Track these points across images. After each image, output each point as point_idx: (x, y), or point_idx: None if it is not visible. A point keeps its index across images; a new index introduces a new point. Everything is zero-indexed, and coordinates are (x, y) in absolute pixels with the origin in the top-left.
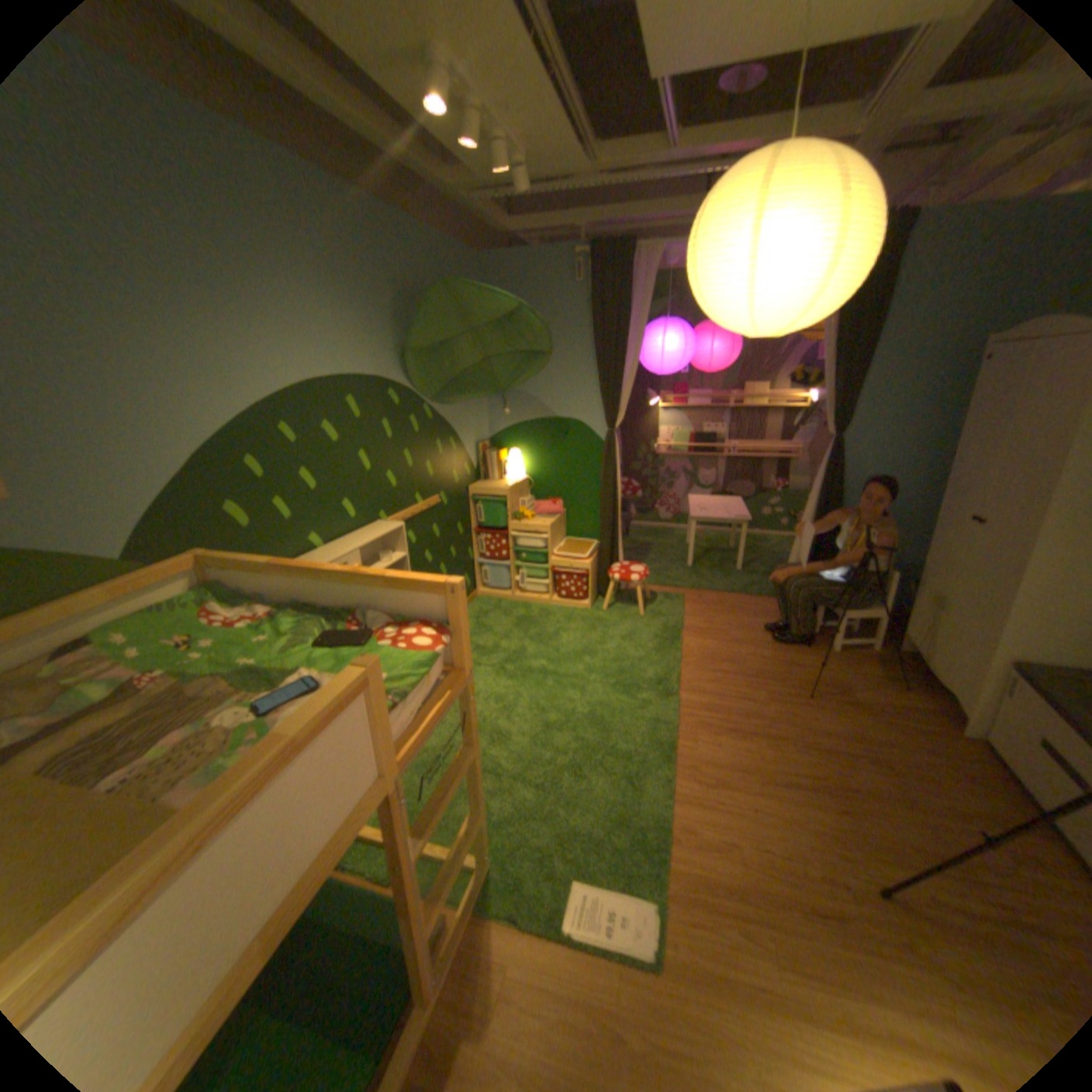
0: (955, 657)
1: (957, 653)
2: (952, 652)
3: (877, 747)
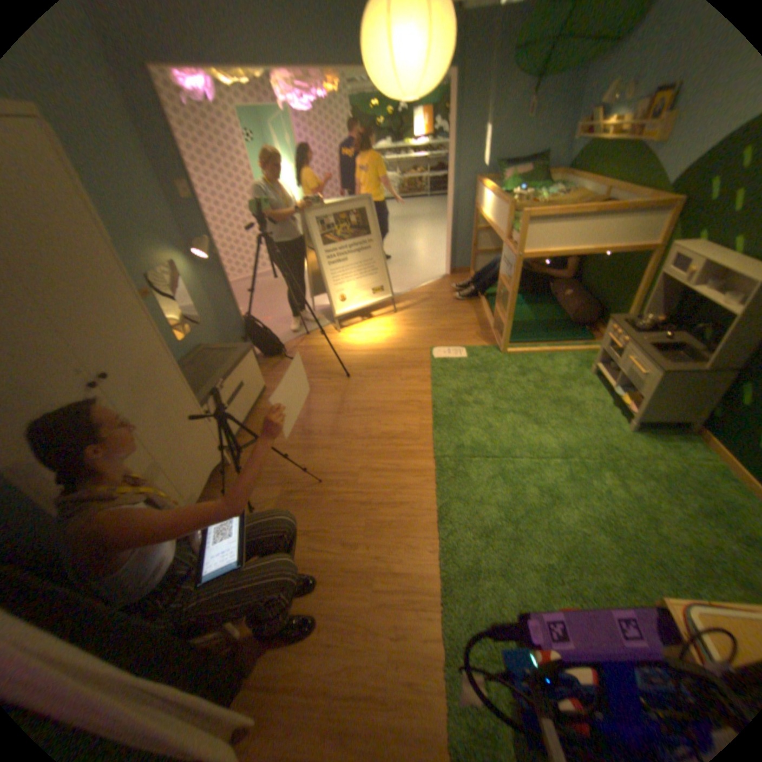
0: (177, 479)
1: (171, 482)
2: (173, 484)
3: (296, 446)
